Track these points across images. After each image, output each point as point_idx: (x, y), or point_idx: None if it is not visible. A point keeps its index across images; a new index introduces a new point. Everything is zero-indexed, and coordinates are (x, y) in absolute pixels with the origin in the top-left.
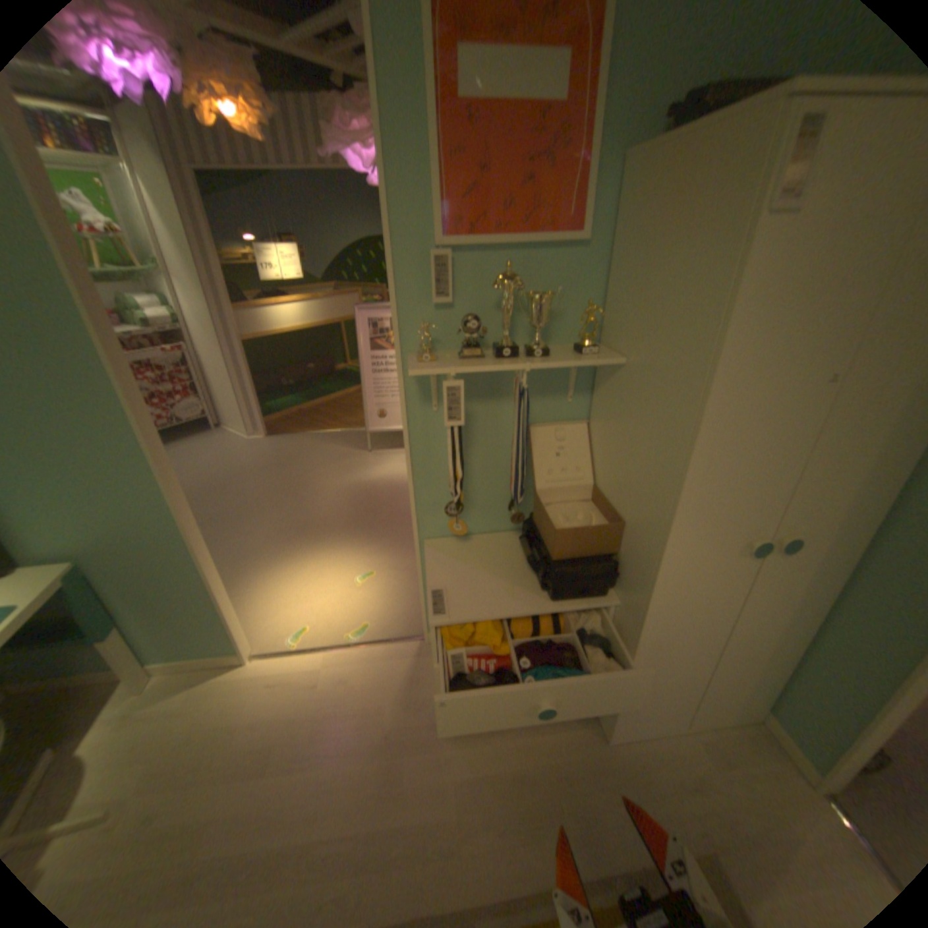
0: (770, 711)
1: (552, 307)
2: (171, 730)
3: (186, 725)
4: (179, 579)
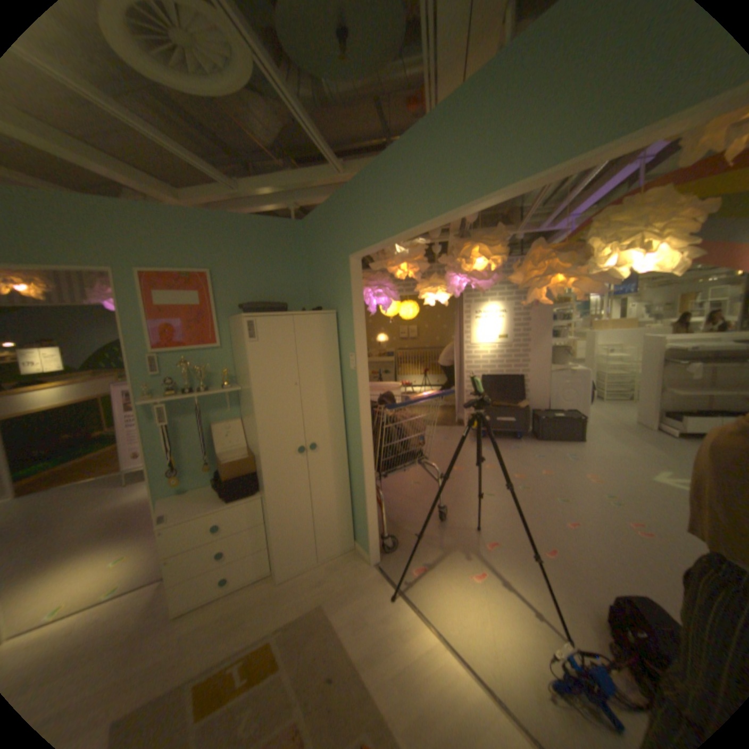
0: (354, 541)
1: (210, 372)
2: None
3: None
4: None
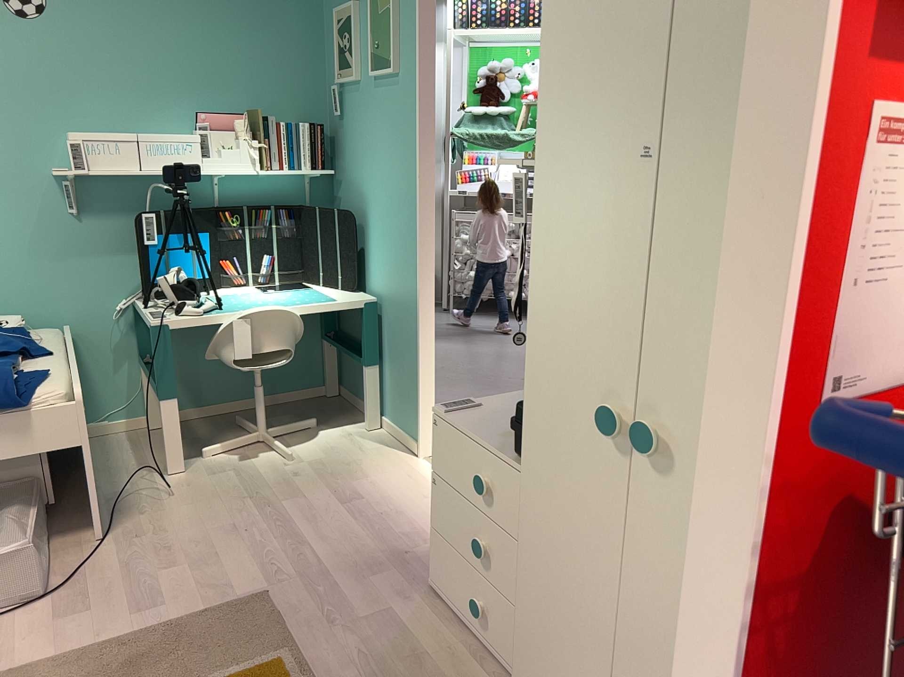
0: None
1: None
2: (351, 454)
3: (358, 458)
4: (410, 342)
